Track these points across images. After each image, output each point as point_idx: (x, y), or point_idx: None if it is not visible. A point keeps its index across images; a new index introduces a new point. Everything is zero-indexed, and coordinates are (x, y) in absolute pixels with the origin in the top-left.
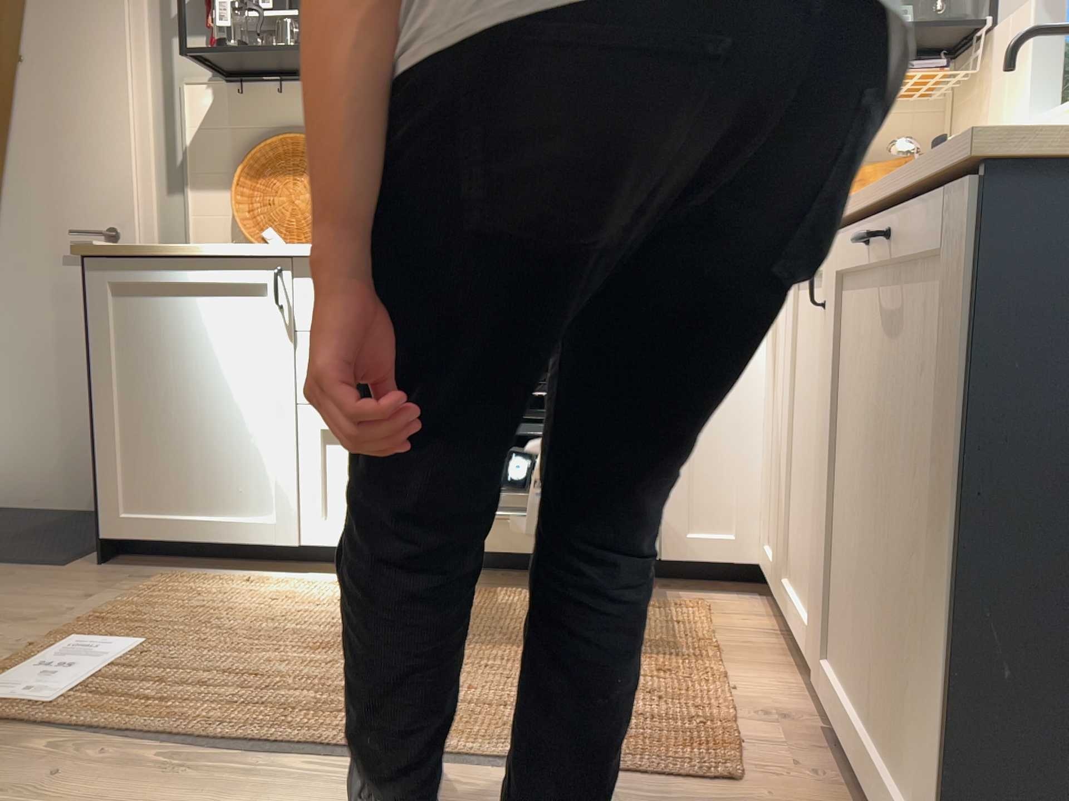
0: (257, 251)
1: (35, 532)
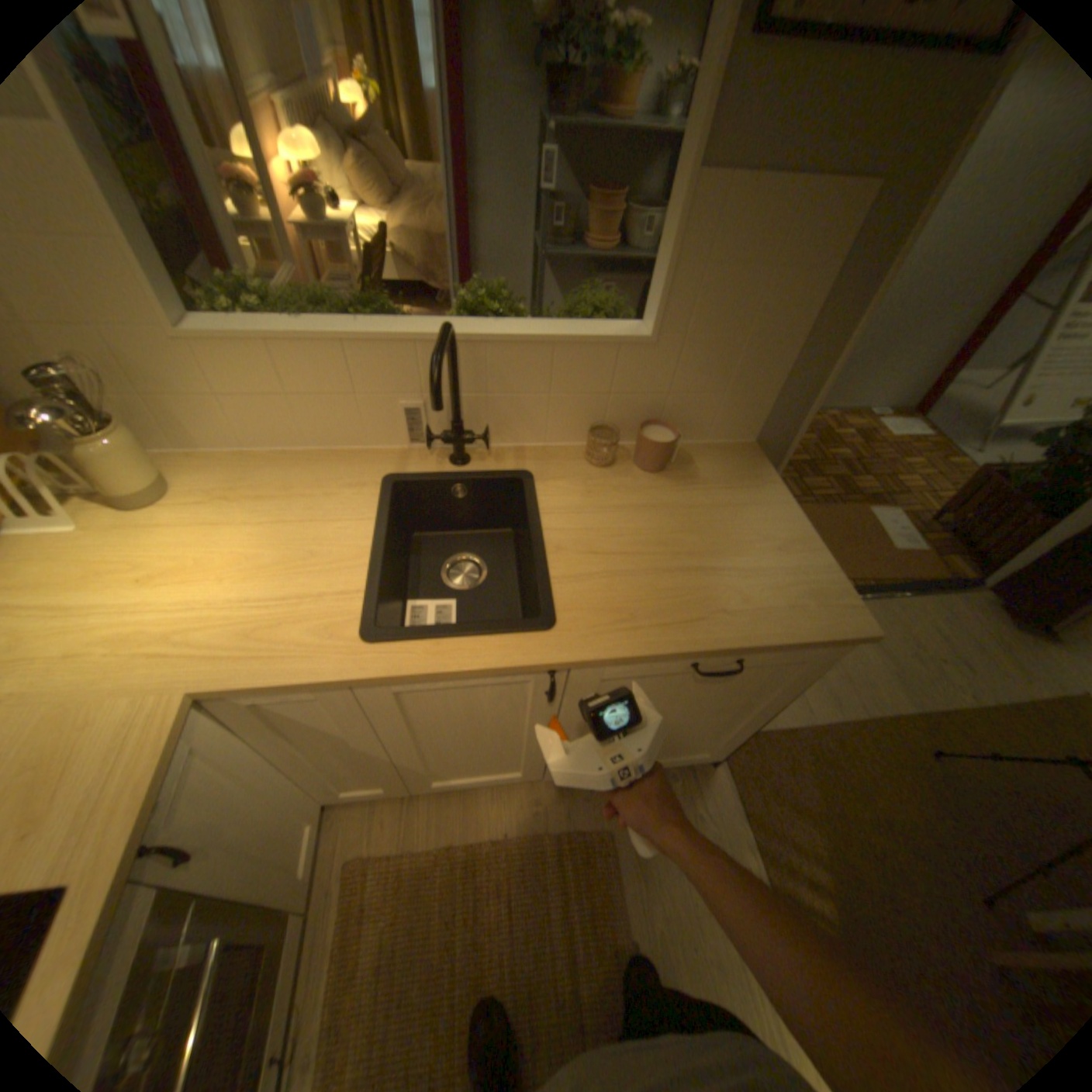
0: None
1: None
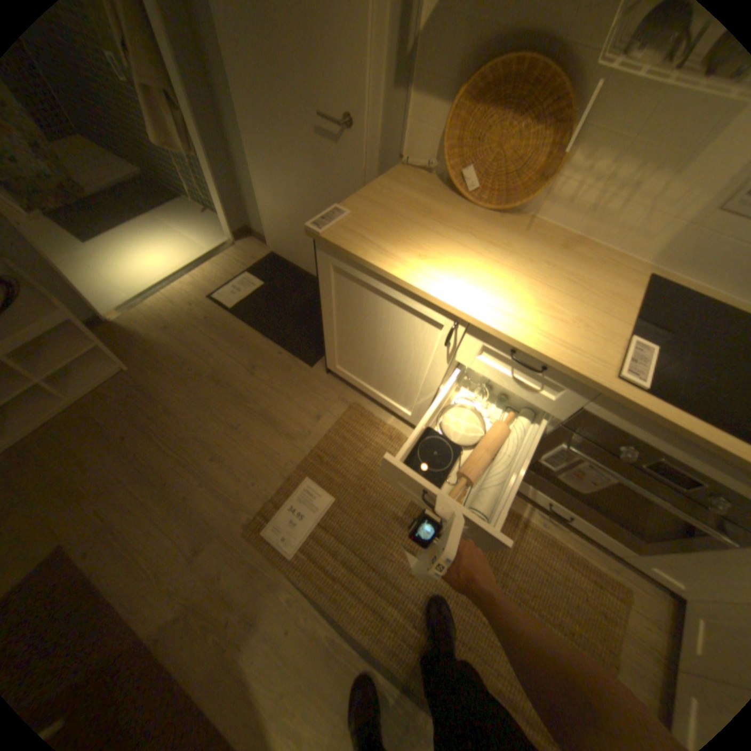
0: (444, 306)
1: (304, 310)
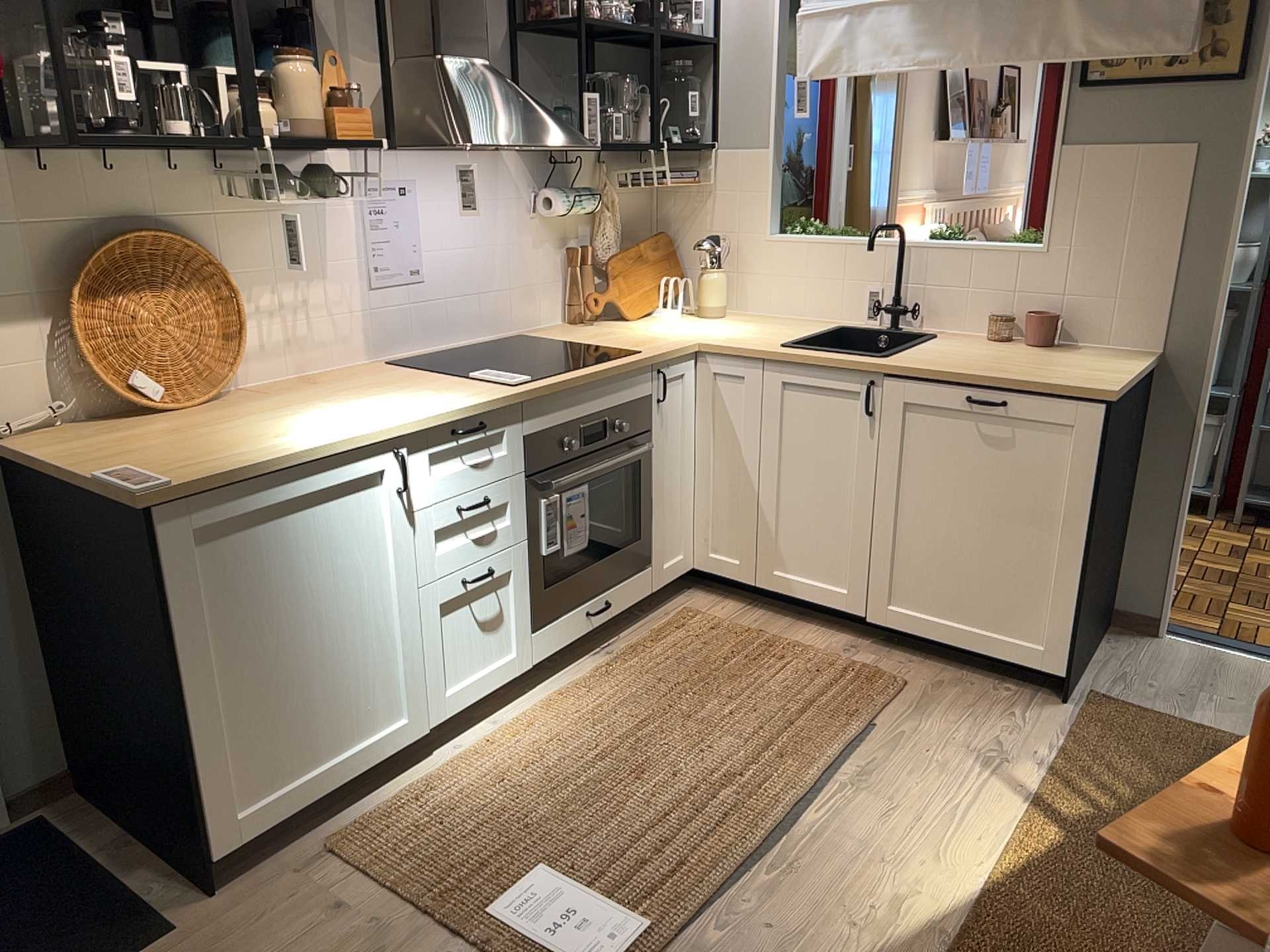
0: (377, 438)
1: None
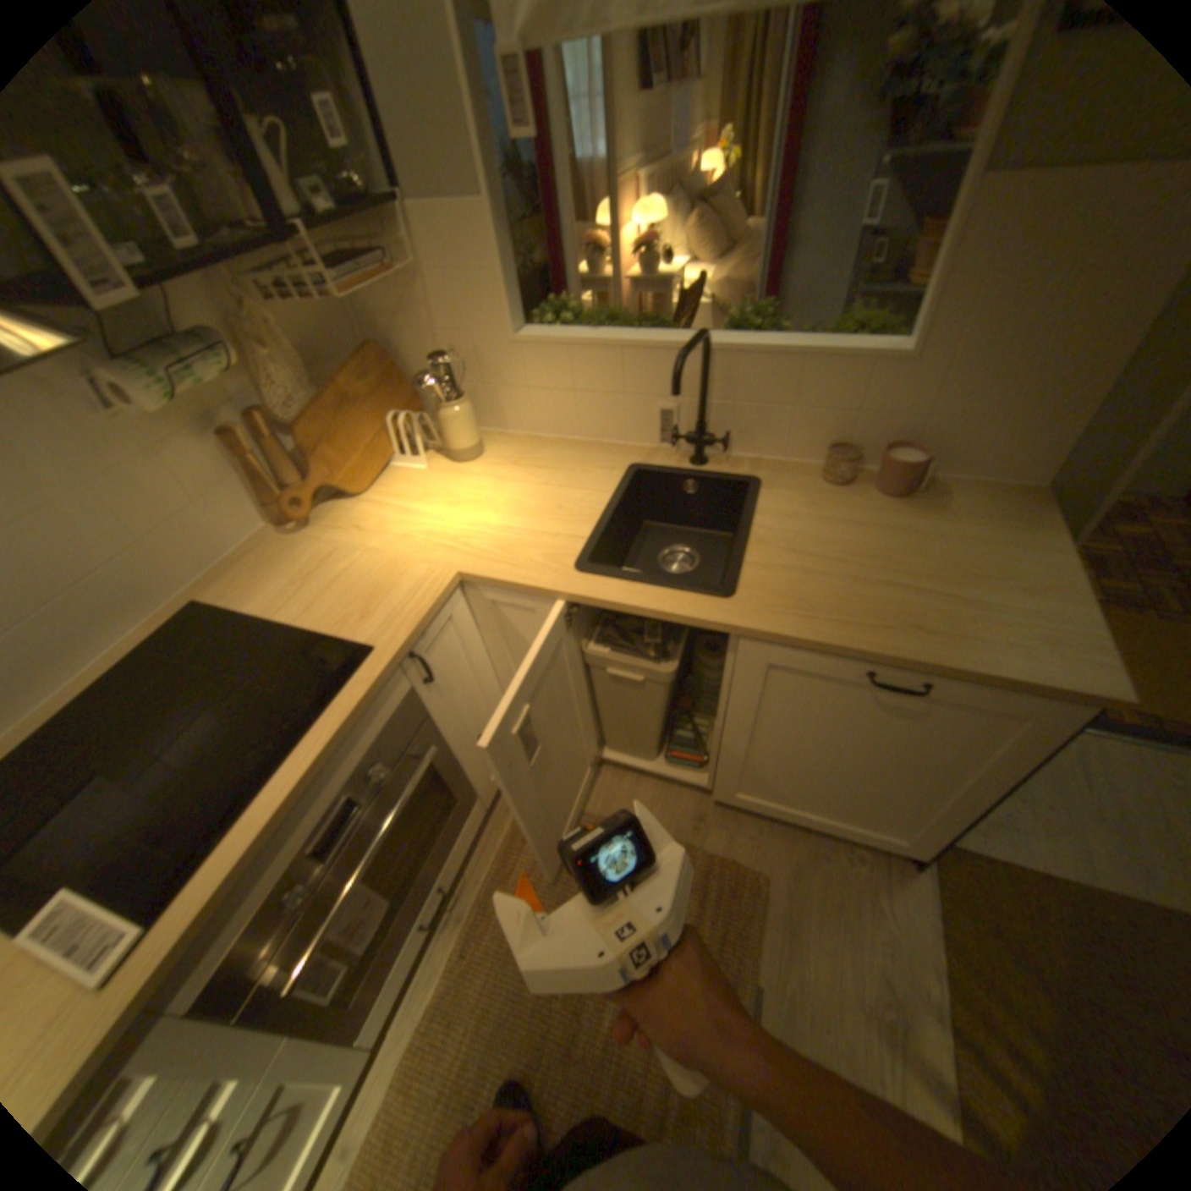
0: None
1: None
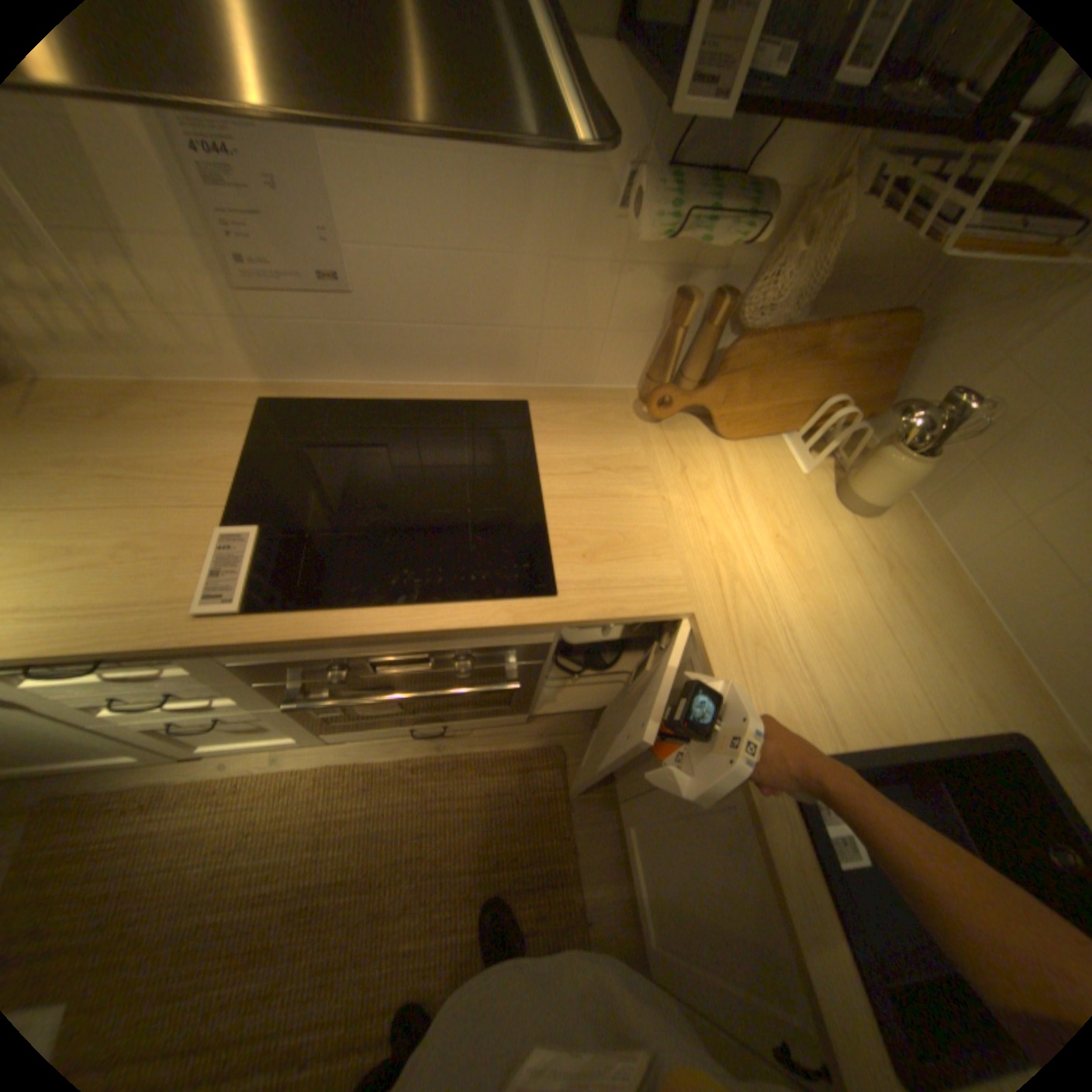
0: None
1: None
